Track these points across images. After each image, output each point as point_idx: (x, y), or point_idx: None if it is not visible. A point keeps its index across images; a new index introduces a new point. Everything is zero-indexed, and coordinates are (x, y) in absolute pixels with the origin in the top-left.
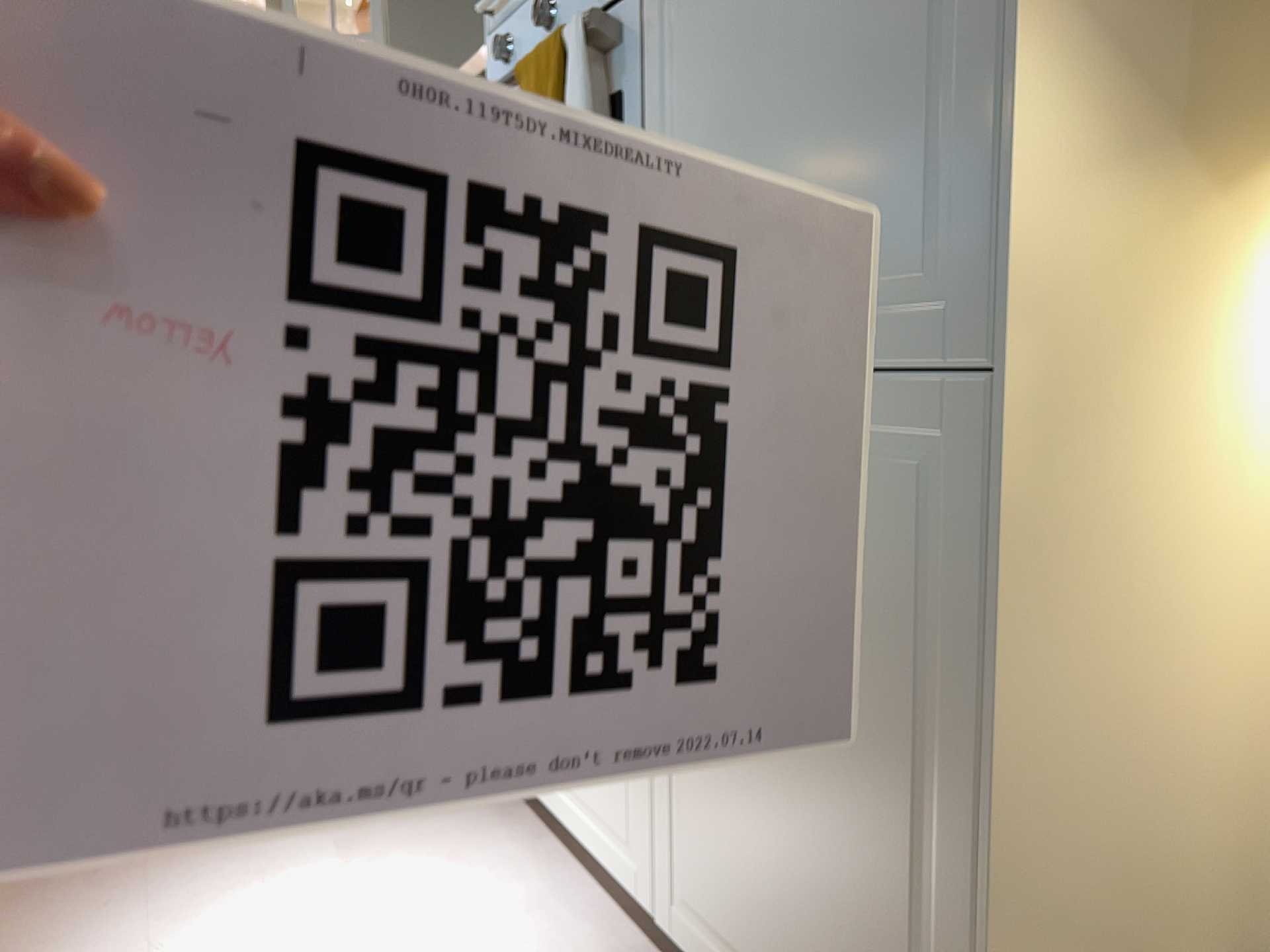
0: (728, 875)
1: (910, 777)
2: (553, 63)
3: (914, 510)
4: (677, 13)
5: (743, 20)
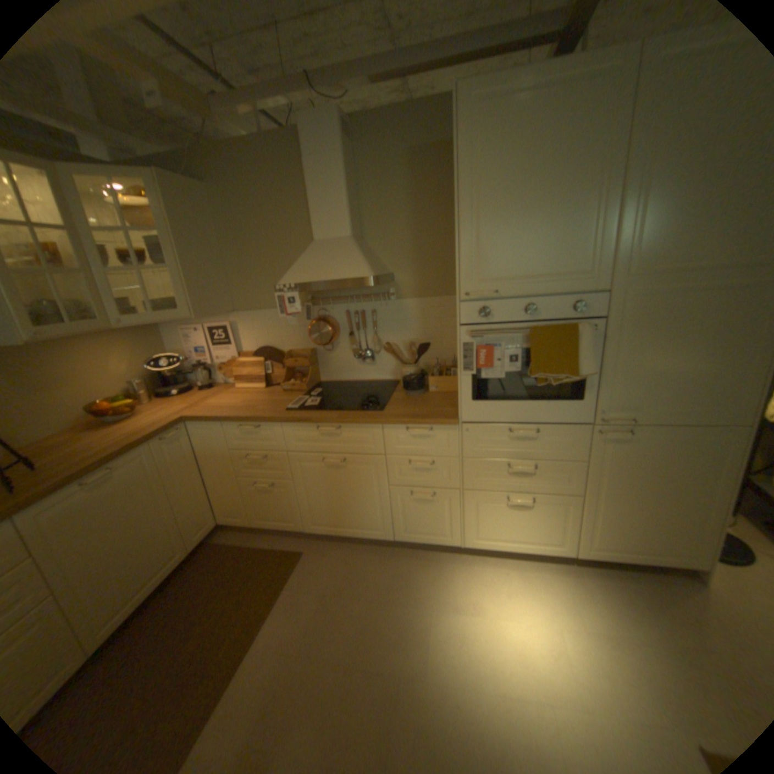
0: (618, 535)
1: (701, 498)
2: (563, 337)
3: (713, 451)
4: (624, 331)
5: (662, 341)
